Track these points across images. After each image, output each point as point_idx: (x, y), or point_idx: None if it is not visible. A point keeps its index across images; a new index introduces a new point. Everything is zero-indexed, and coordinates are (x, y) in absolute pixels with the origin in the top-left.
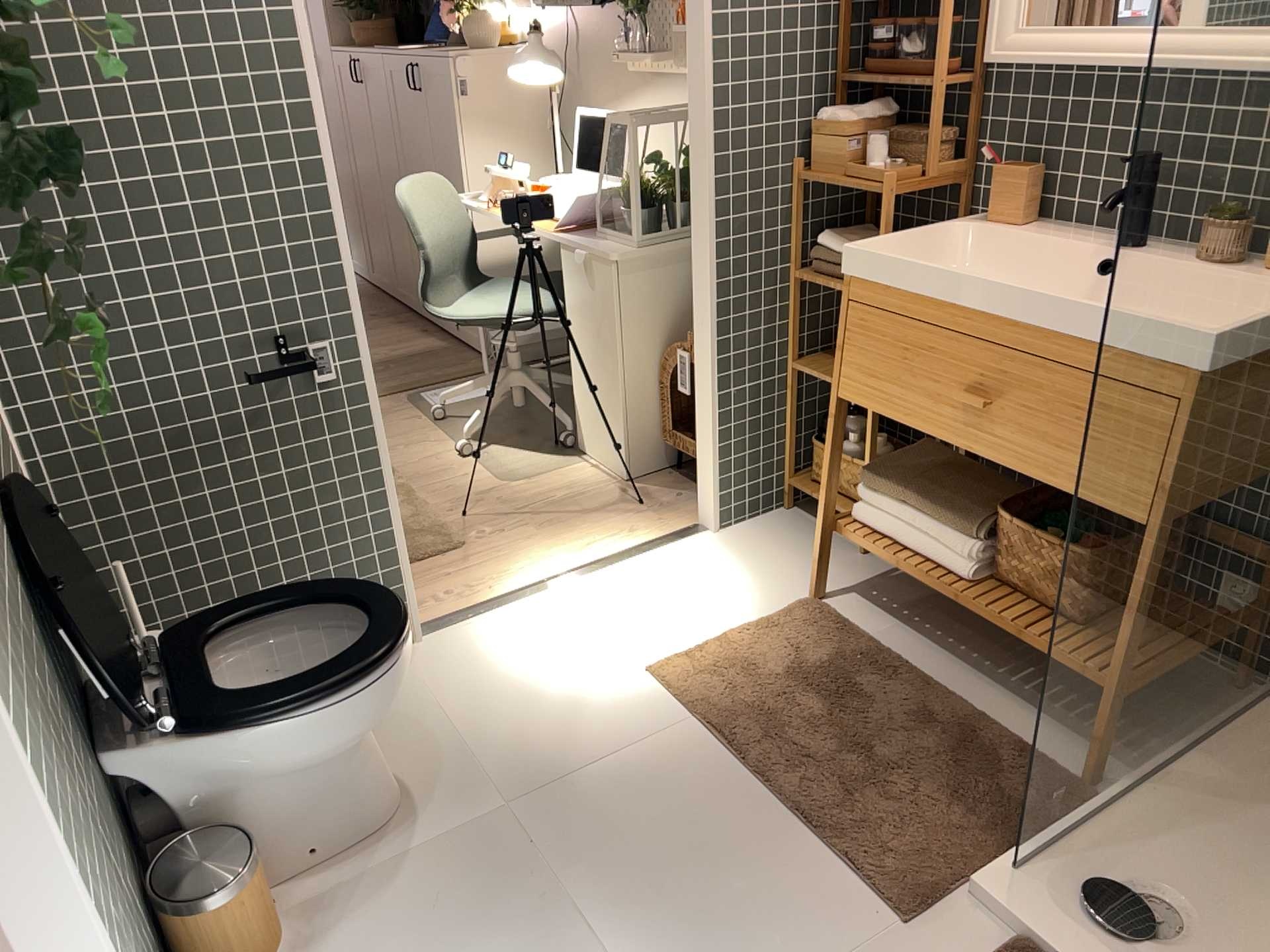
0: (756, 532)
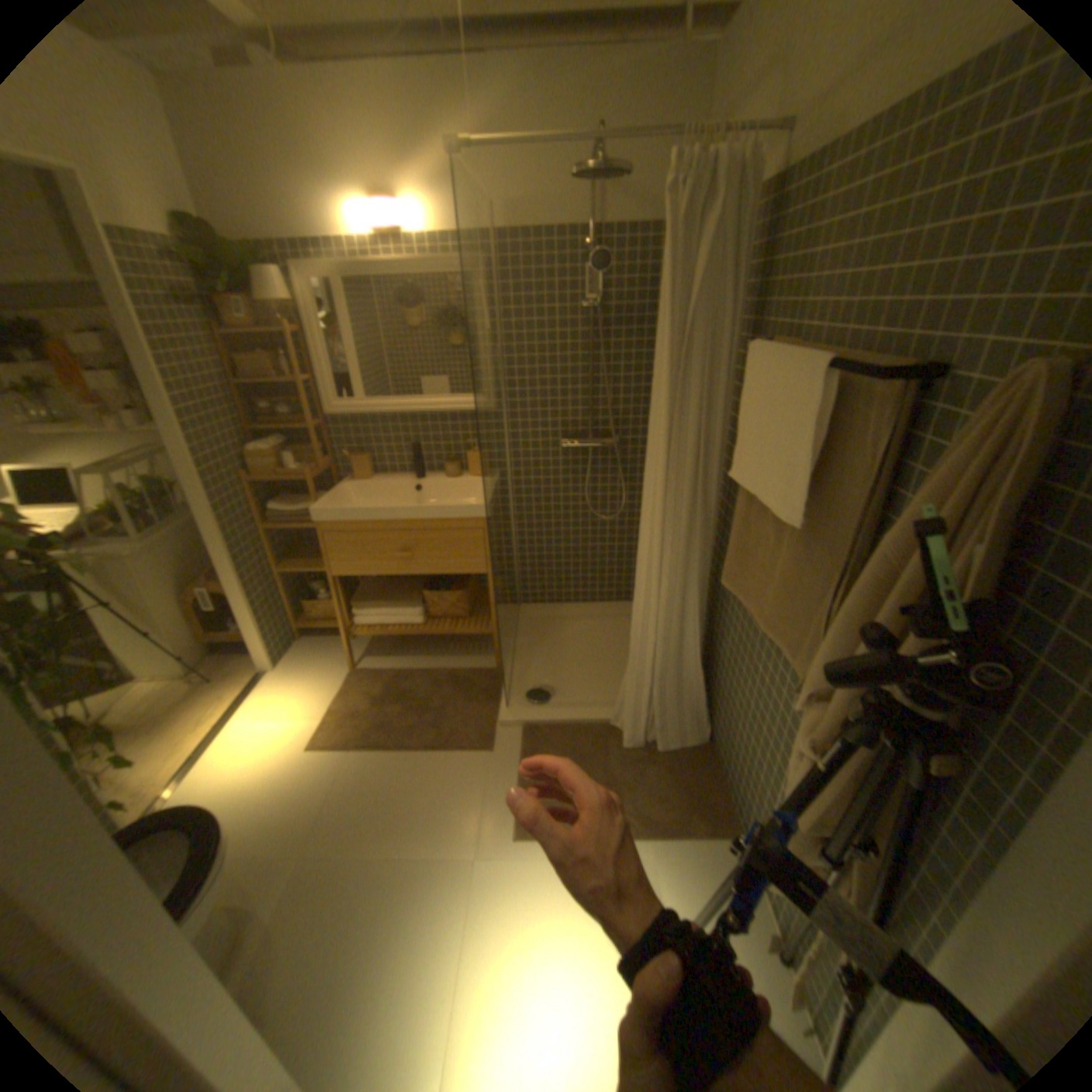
0: (290, 657)
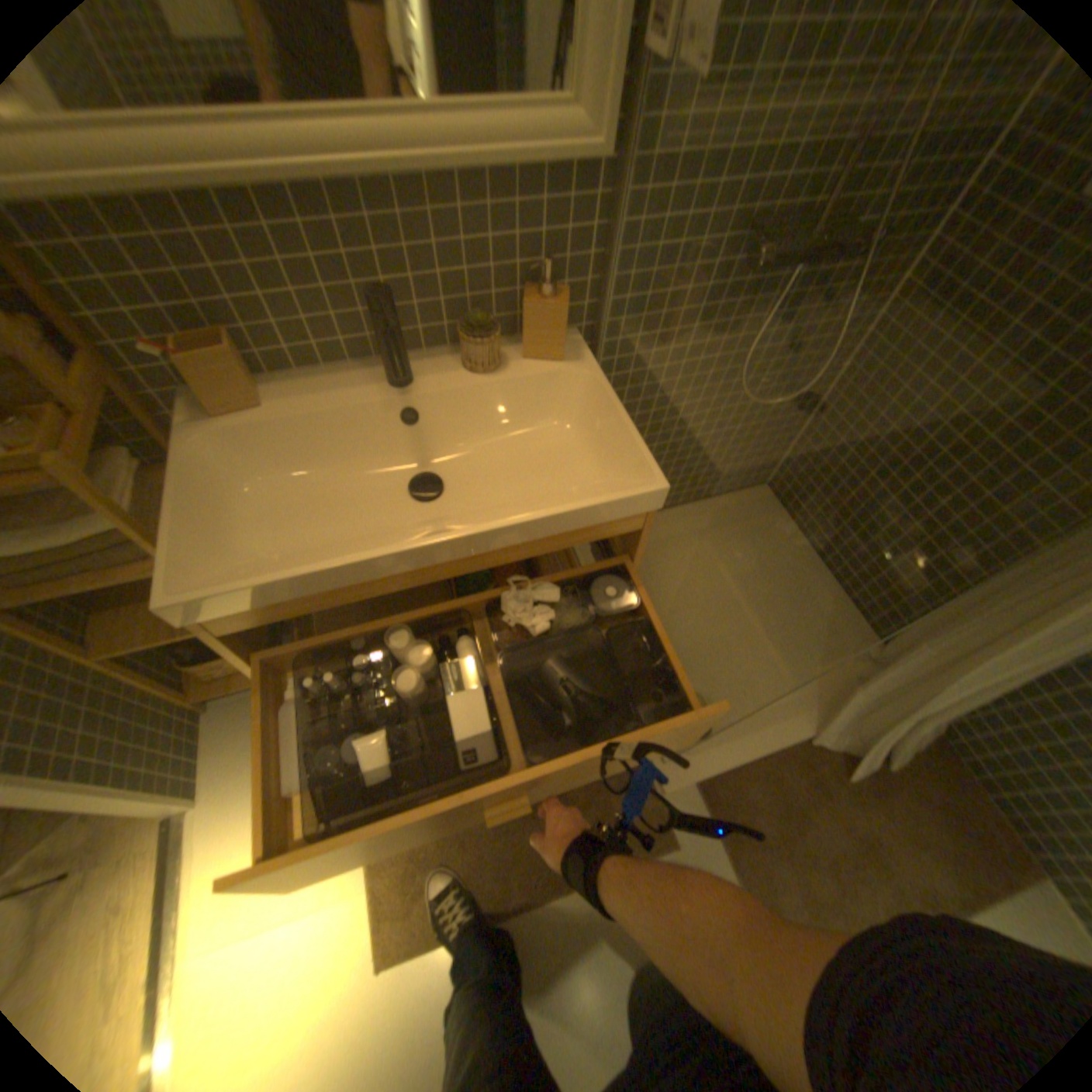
0: (215, 760)
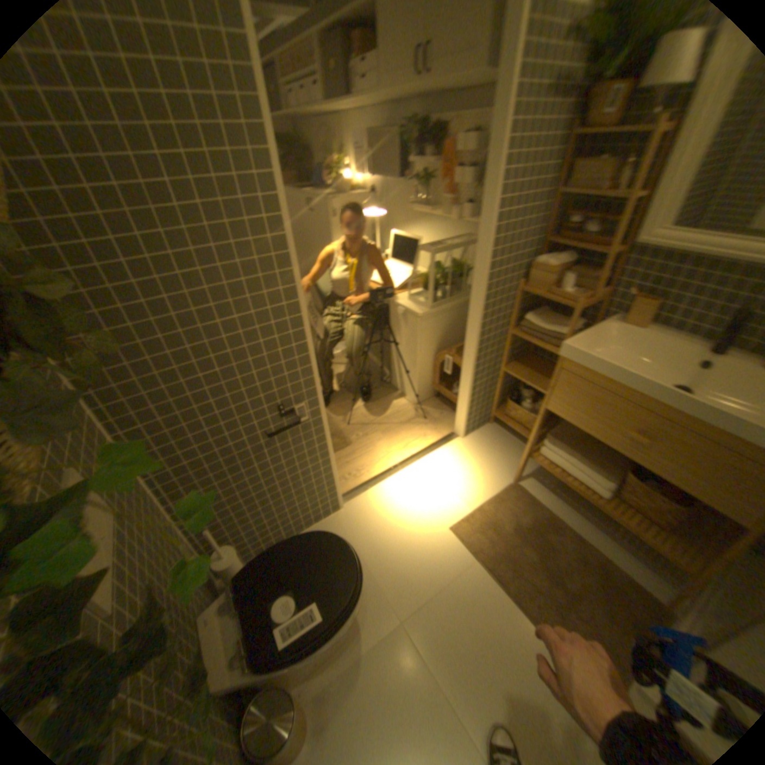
0: (479, 436)
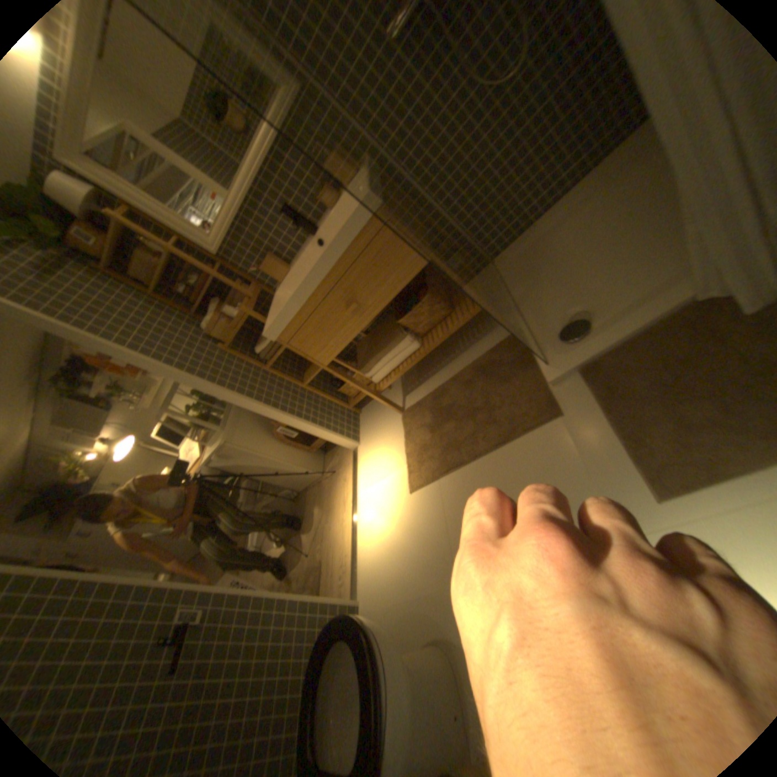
0: (364, 428)
